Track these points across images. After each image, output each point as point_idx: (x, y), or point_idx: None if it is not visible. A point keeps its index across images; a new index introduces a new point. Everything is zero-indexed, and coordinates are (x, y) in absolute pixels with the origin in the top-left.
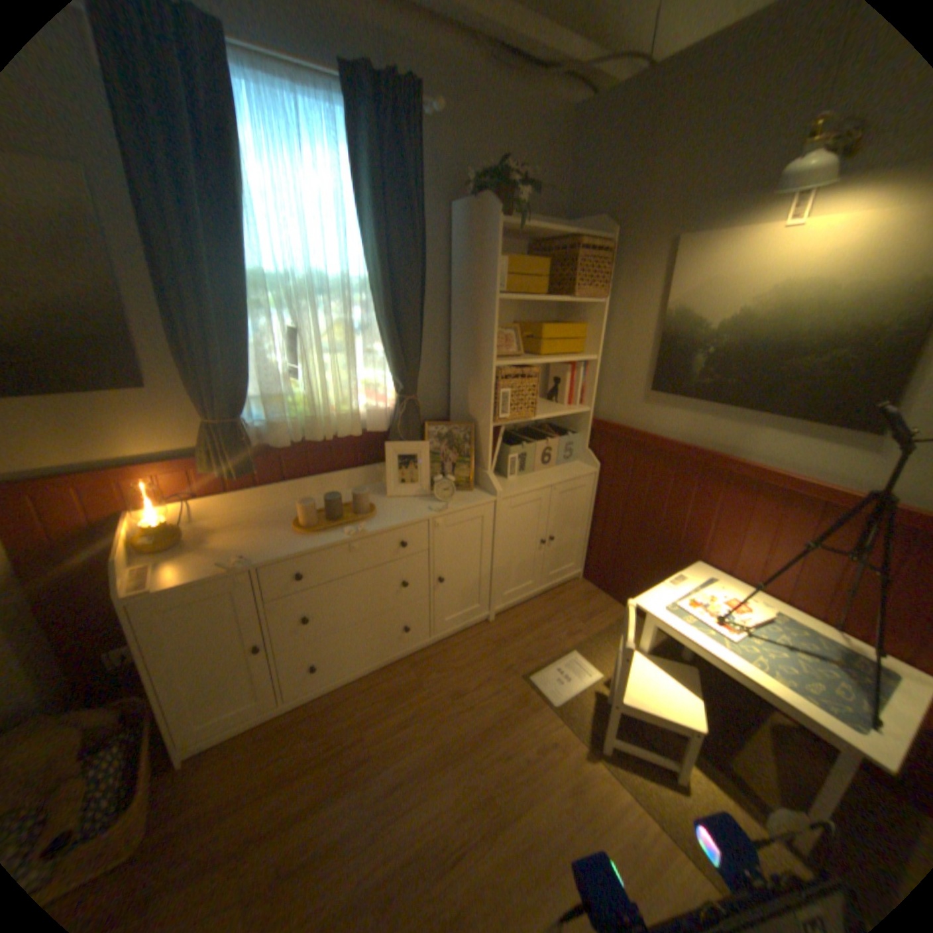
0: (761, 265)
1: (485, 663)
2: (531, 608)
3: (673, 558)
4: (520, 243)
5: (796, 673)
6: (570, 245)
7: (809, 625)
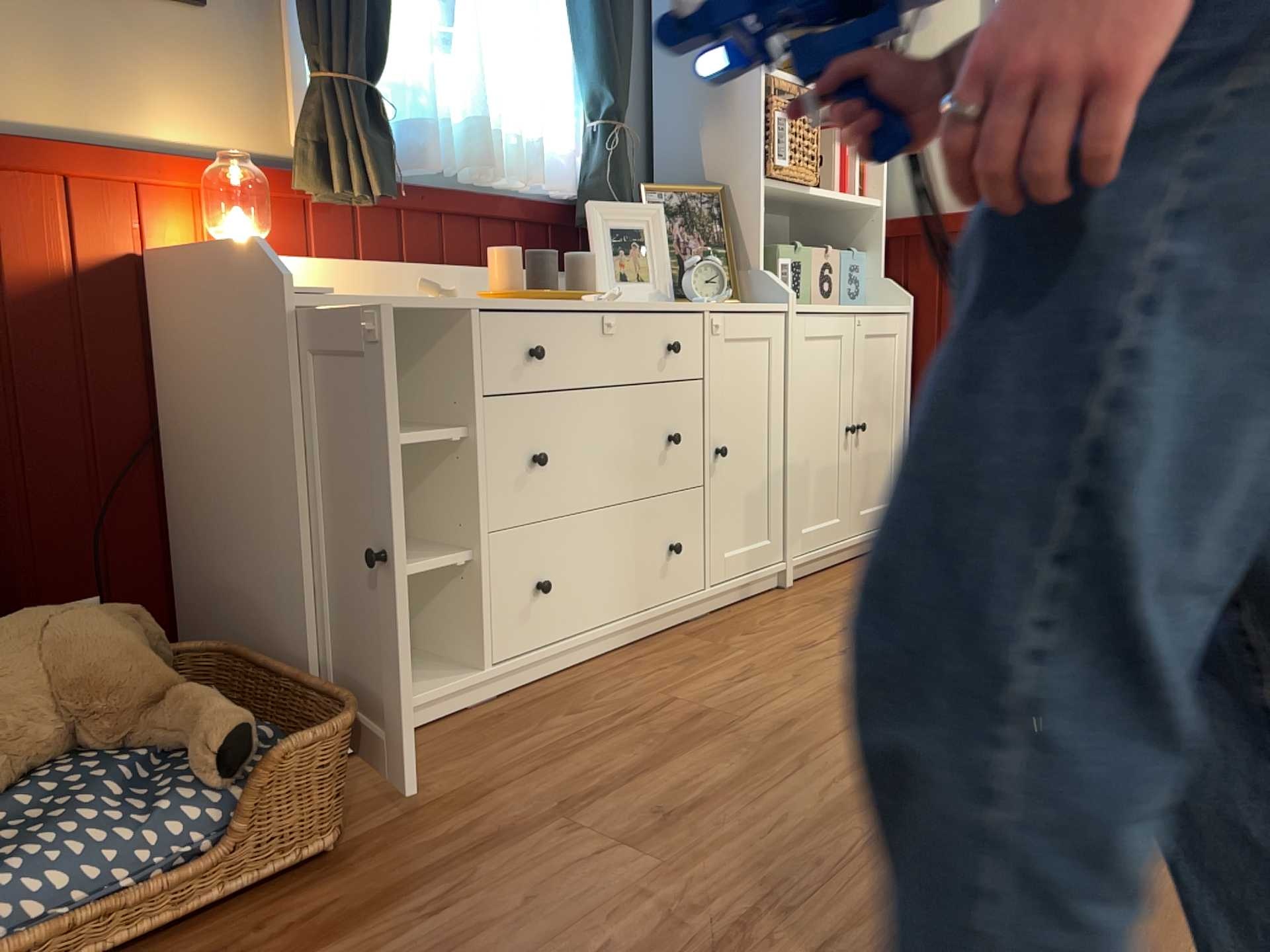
0: None
1: (821, 618)
2: (847, 571)
3: None
4: None
5: None
6: None
7: None
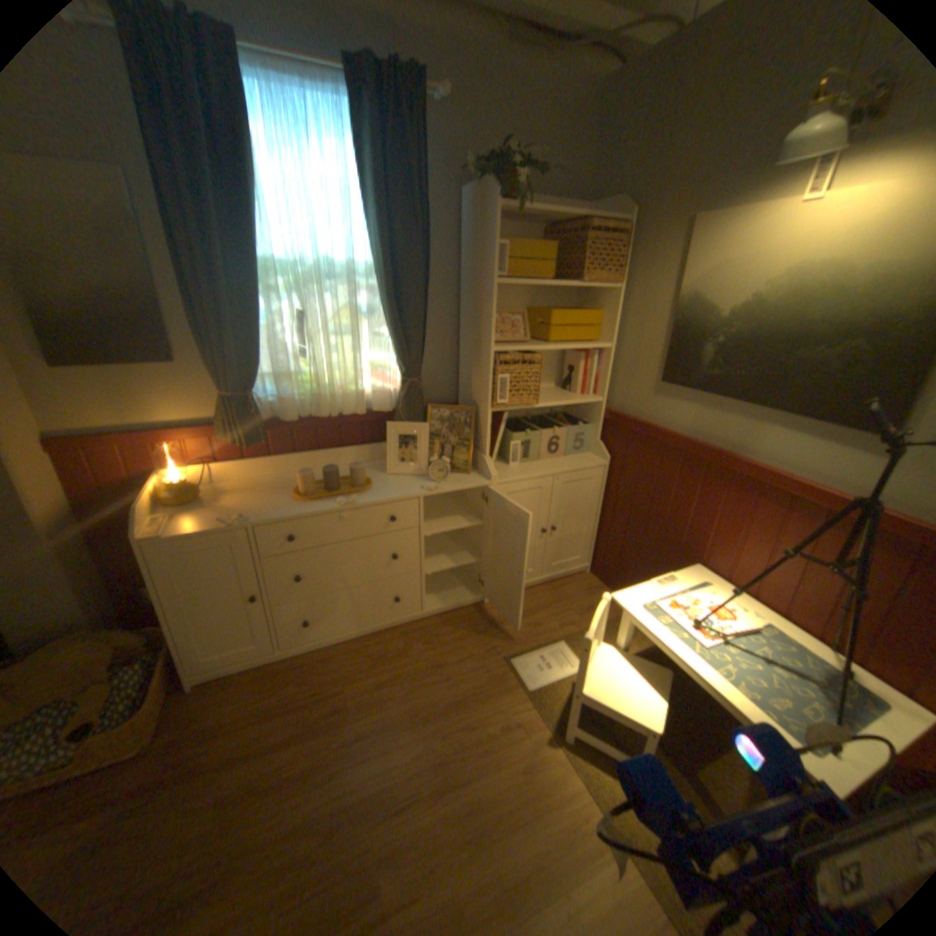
0: (775, 246)
1: (471, 641)
2: (530, 595)
3: (674, 559)
4: (535, 227)
5: (765, 686)
6: (580, 227)
7: (801, 641)
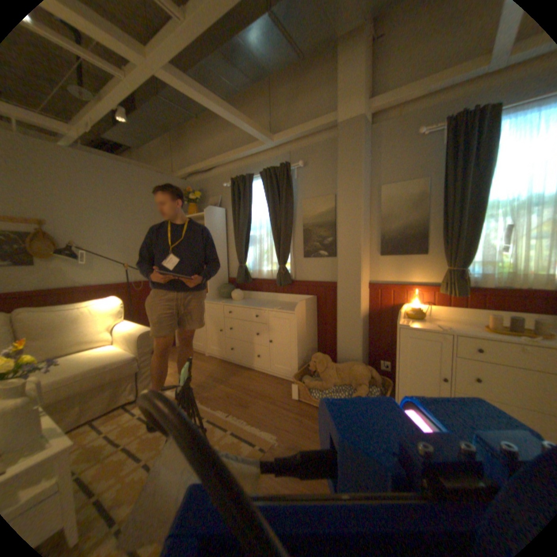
0: None
1: None
2: None
3: None
4: None
5: None
6: None
7: None
